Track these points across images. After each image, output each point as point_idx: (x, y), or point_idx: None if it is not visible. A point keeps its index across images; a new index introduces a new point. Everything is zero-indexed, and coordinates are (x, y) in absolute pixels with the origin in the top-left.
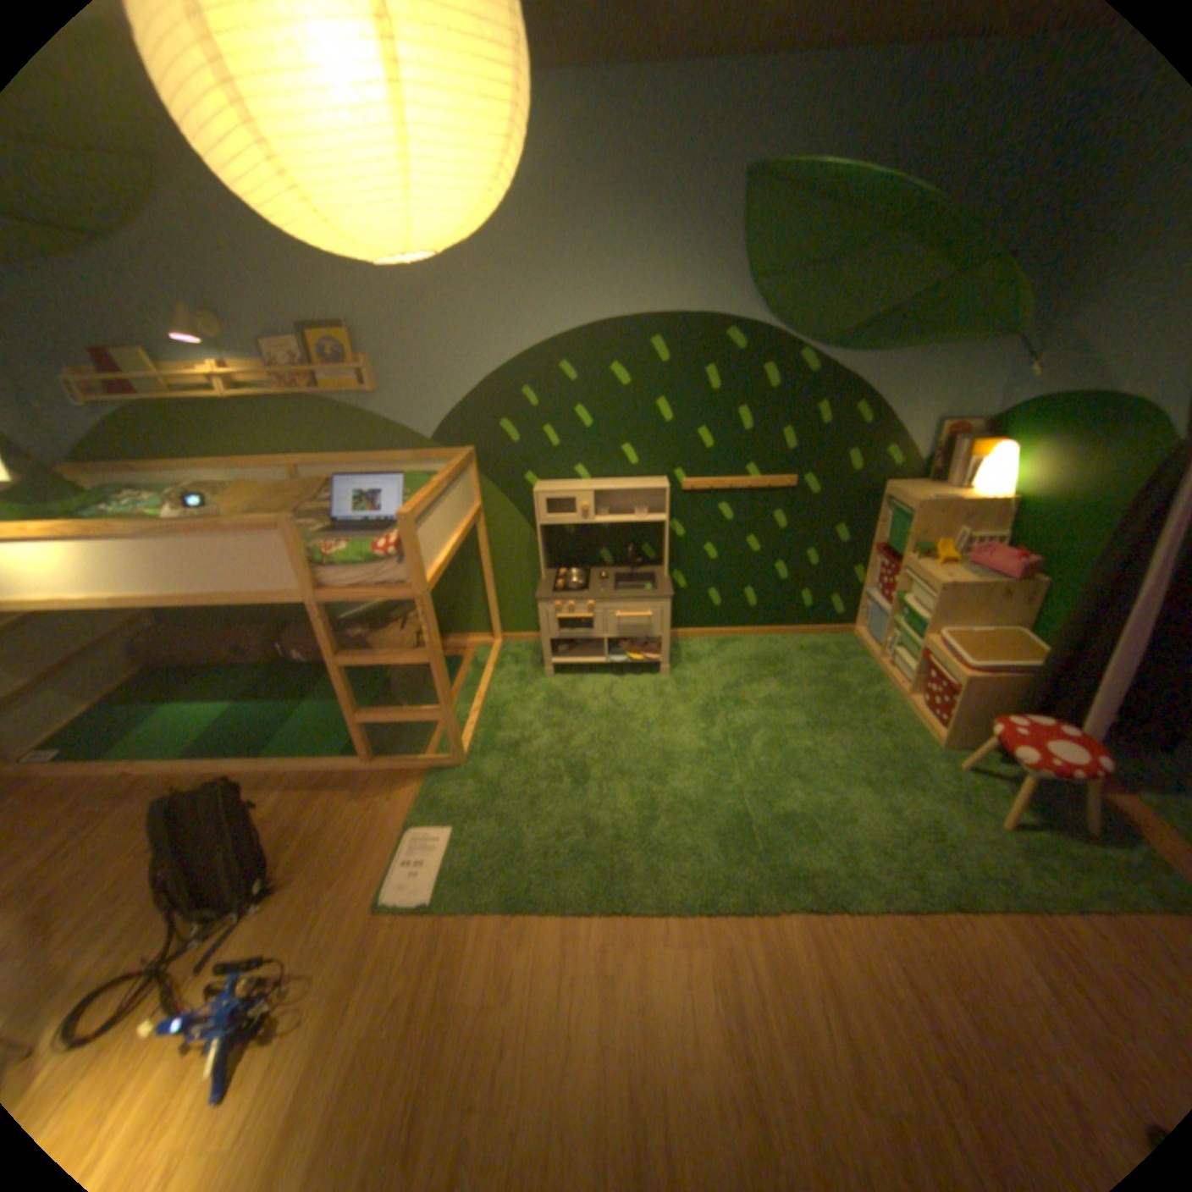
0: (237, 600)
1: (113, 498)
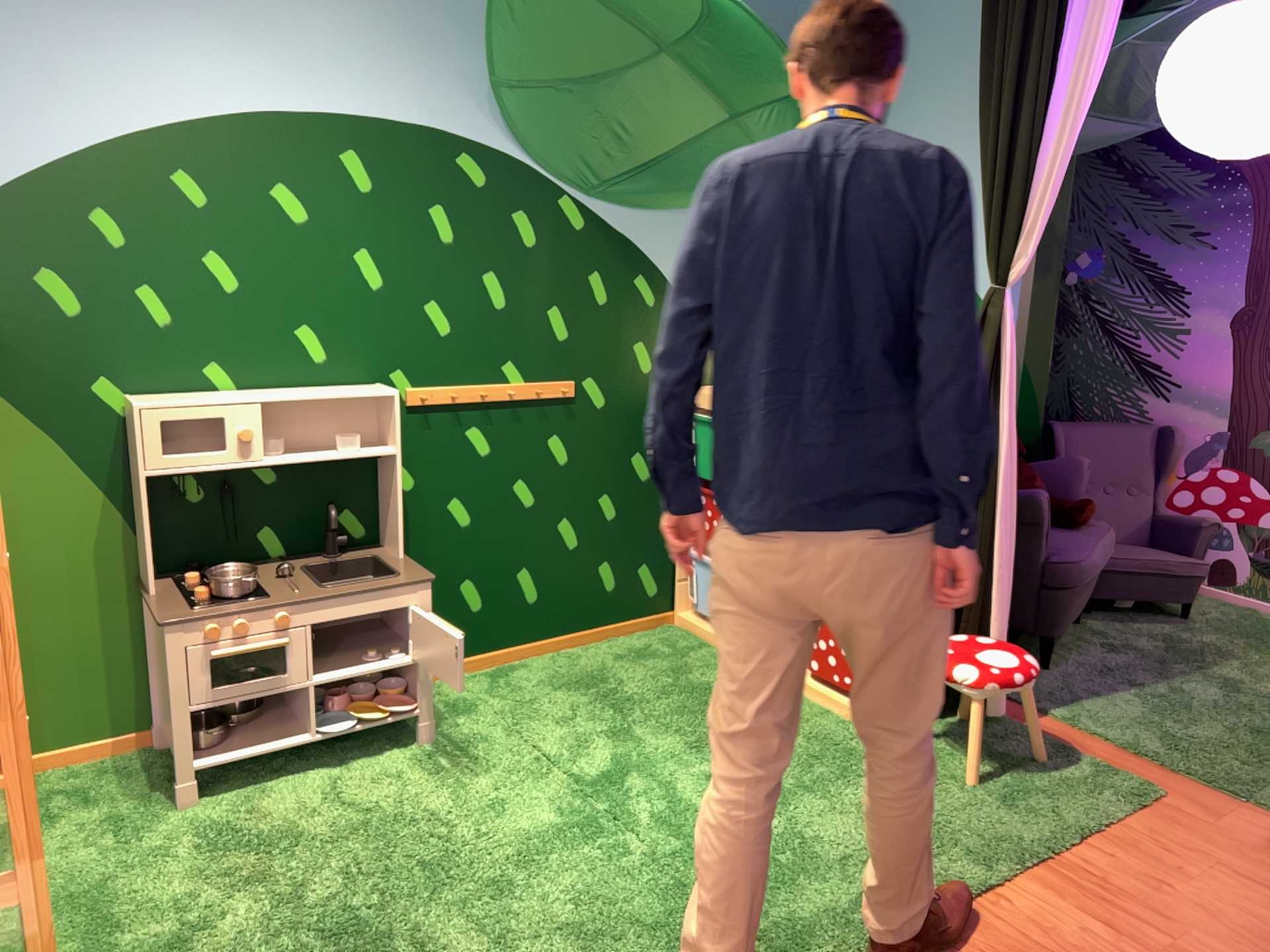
0: None
1: None
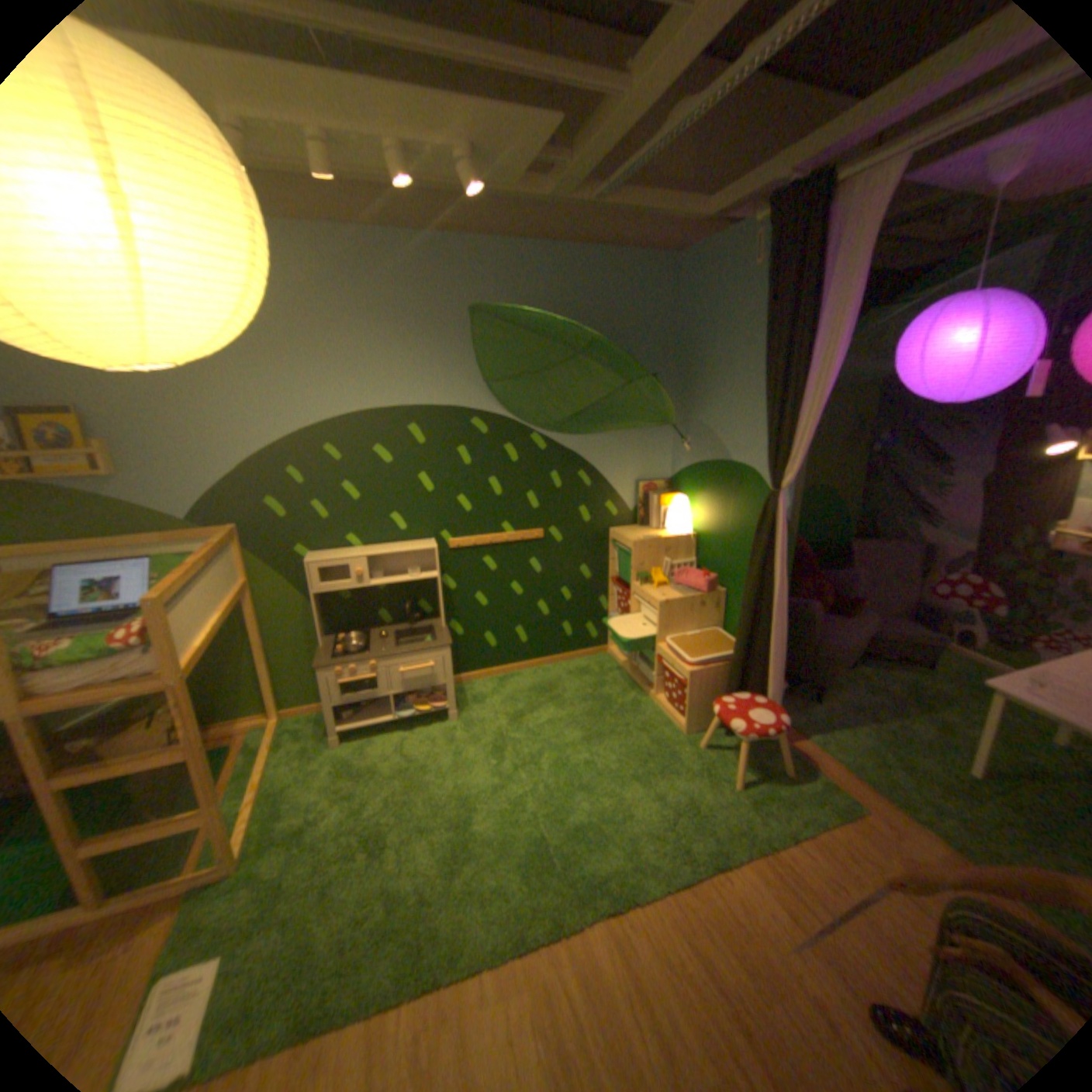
0: None
1: None
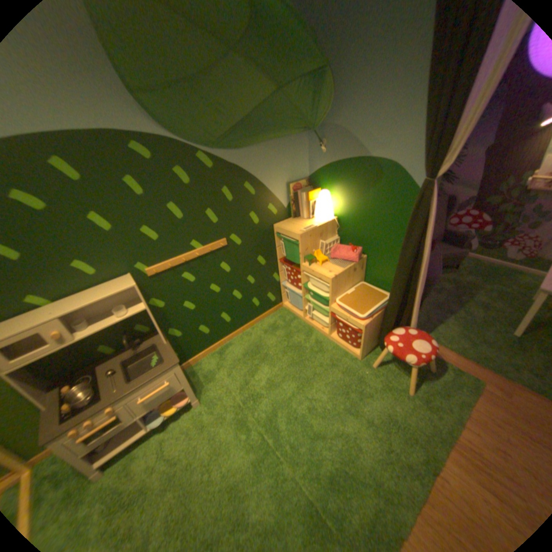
0: None
1: None
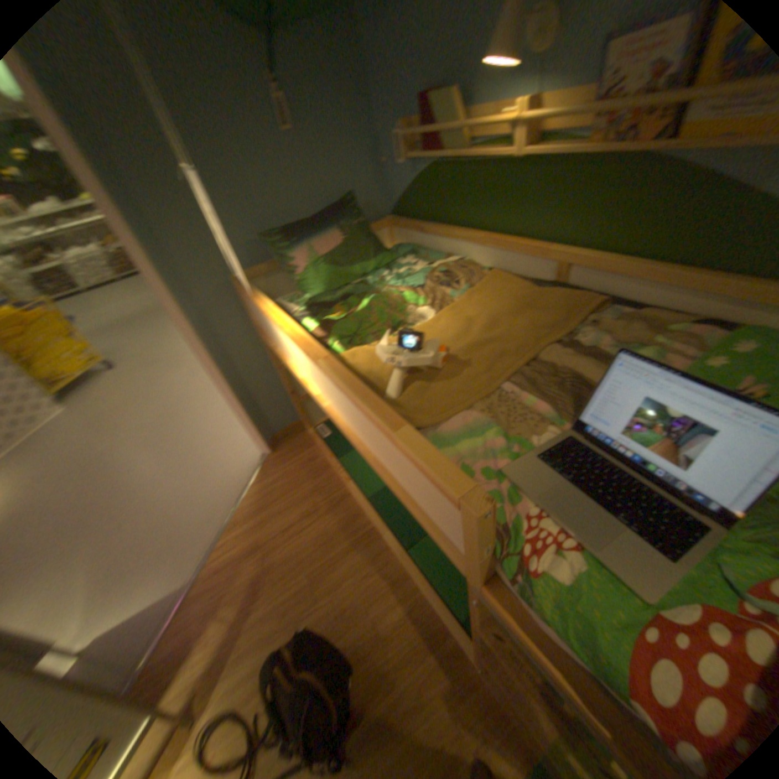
0: (404, 499)
1: (402, 259)
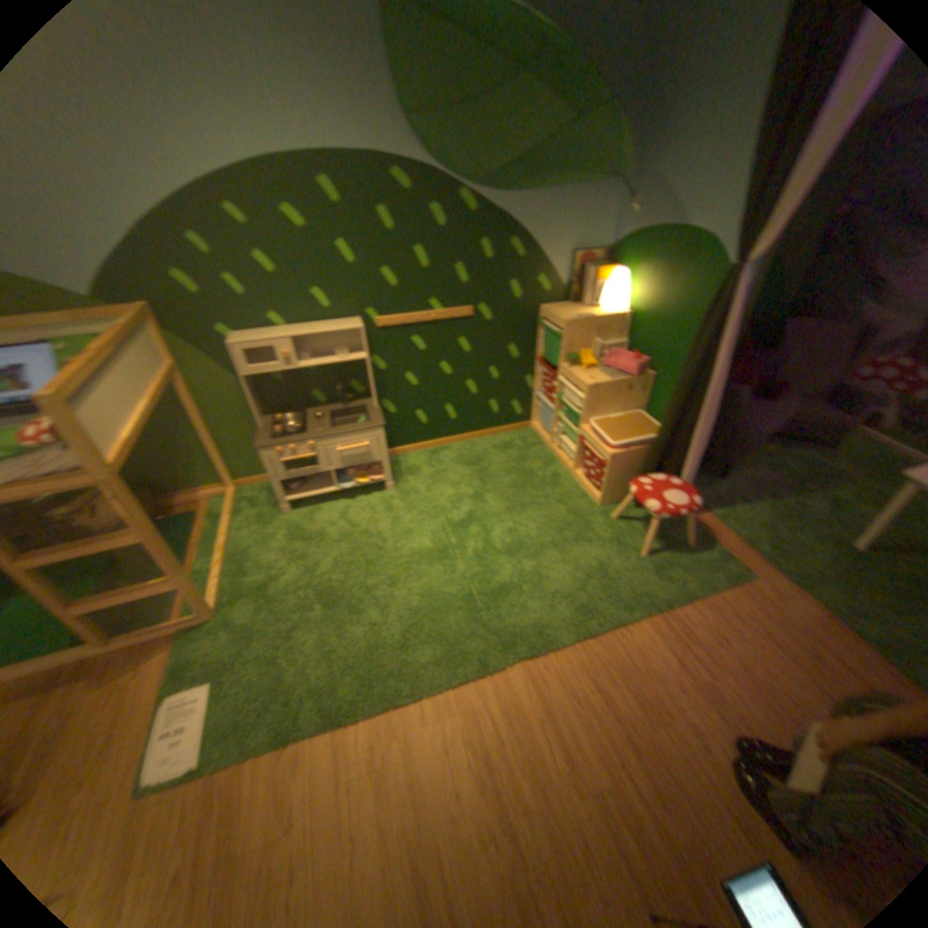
0: None
1: None
